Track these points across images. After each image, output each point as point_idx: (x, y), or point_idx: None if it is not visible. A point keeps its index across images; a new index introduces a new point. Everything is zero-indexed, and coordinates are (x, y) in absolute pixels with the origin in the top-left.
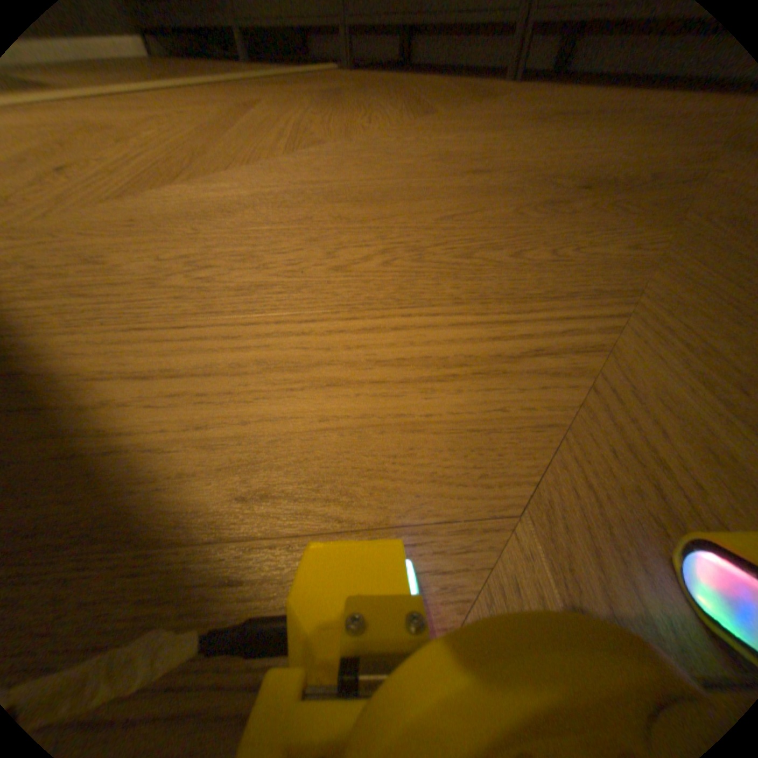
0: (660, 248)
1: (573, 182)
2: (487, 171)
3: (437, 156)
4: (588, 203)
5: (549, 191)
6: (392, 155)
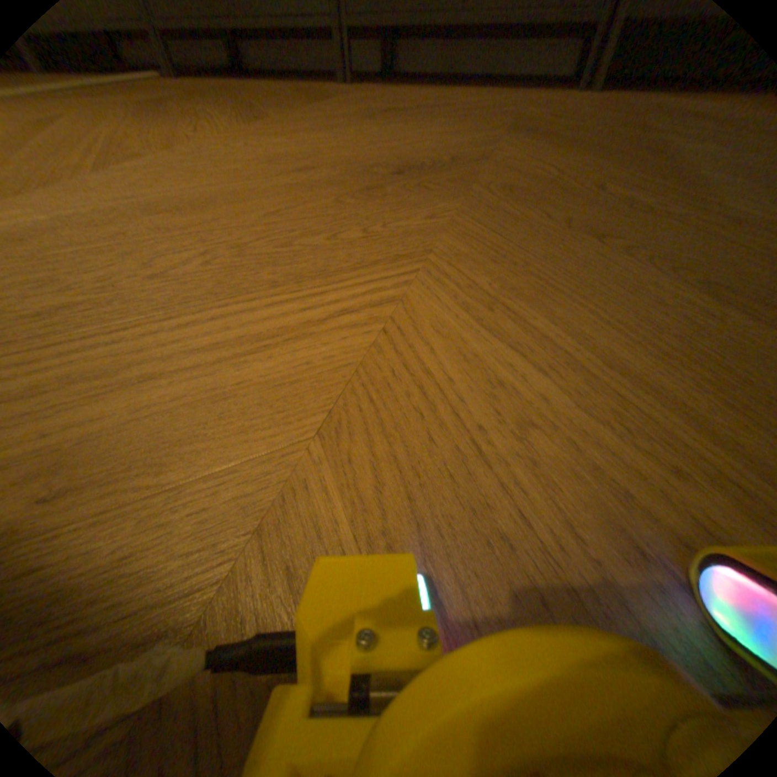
0: (450, 213)
1: (388, 169)
2: (312, 167)
3: (265, 157)
4: (398, 184)
5: (367, 178)
6: (218, 160)
